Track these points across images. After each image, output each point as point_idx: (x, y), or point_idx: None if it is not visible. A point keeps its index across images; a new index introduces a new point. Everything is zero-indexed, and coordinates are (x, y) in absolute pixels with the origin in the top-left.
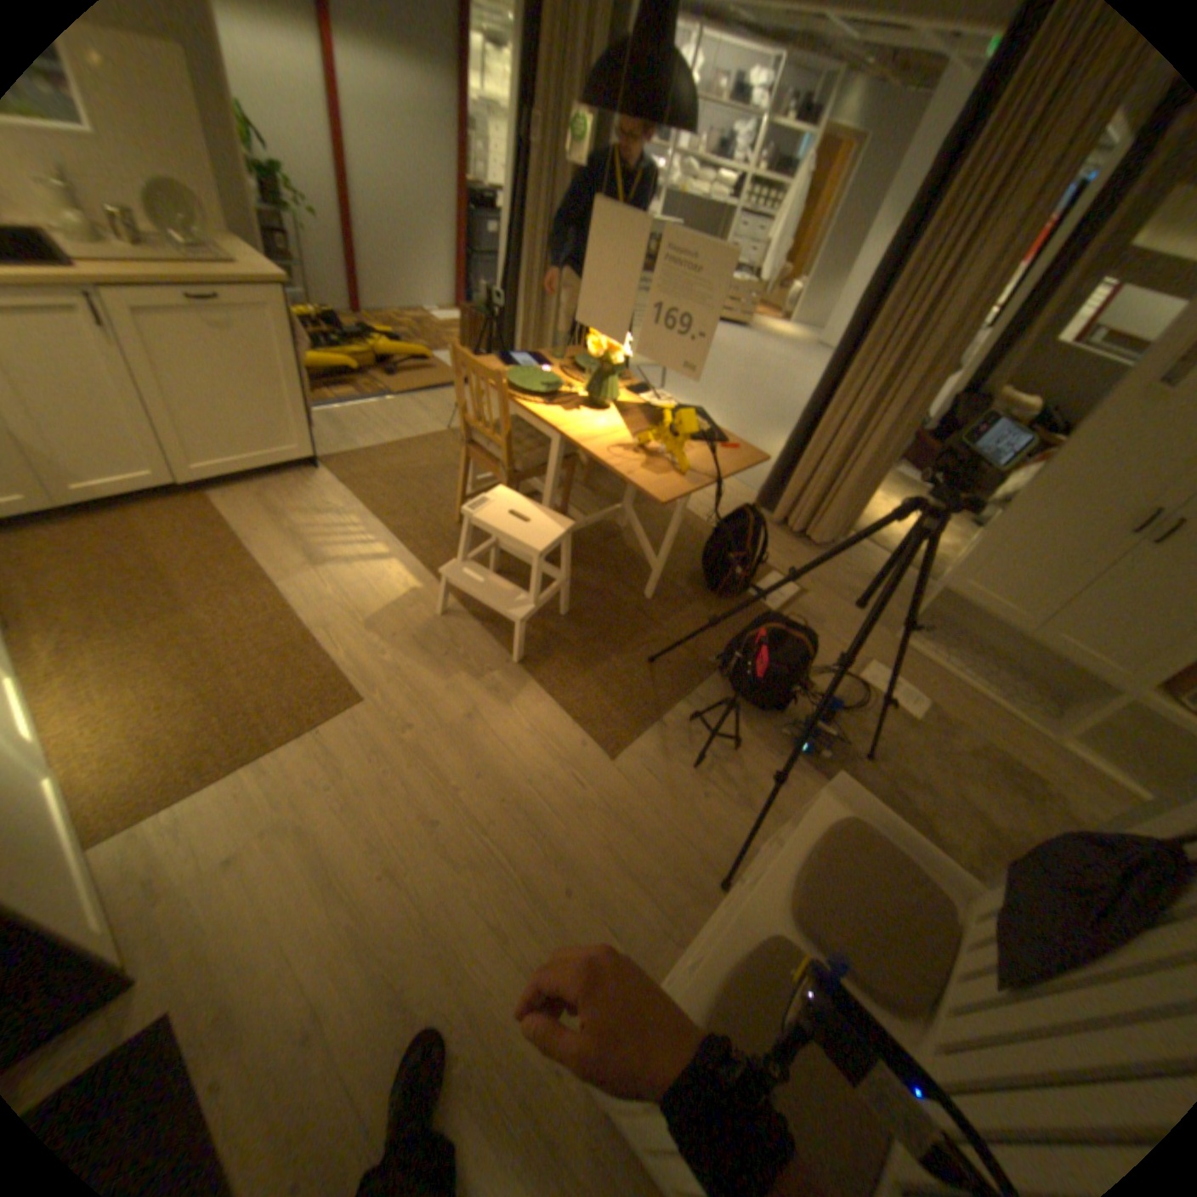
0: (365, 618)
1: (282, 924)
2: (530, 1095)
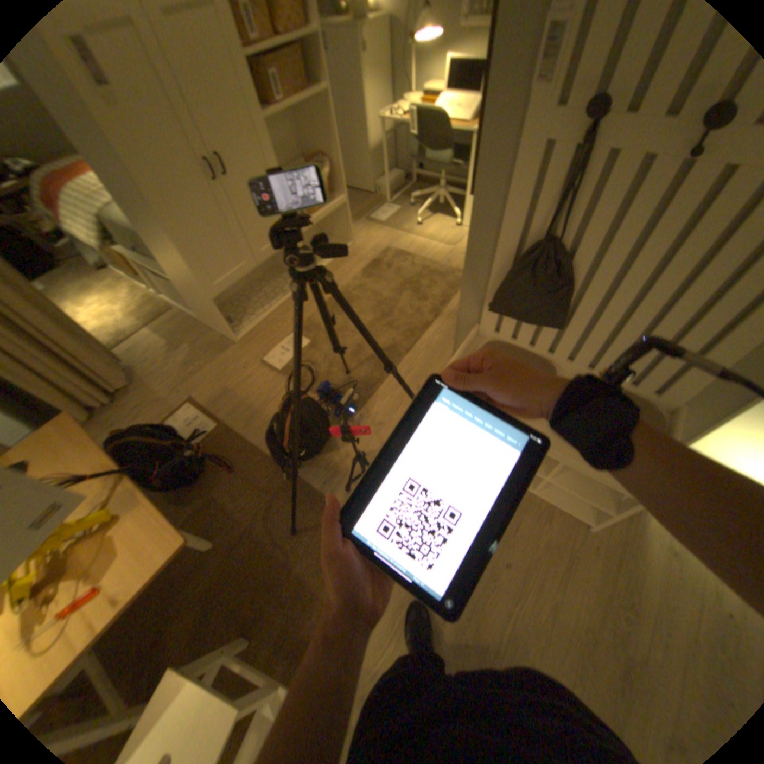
0: None
1: None
2: (613, 565)
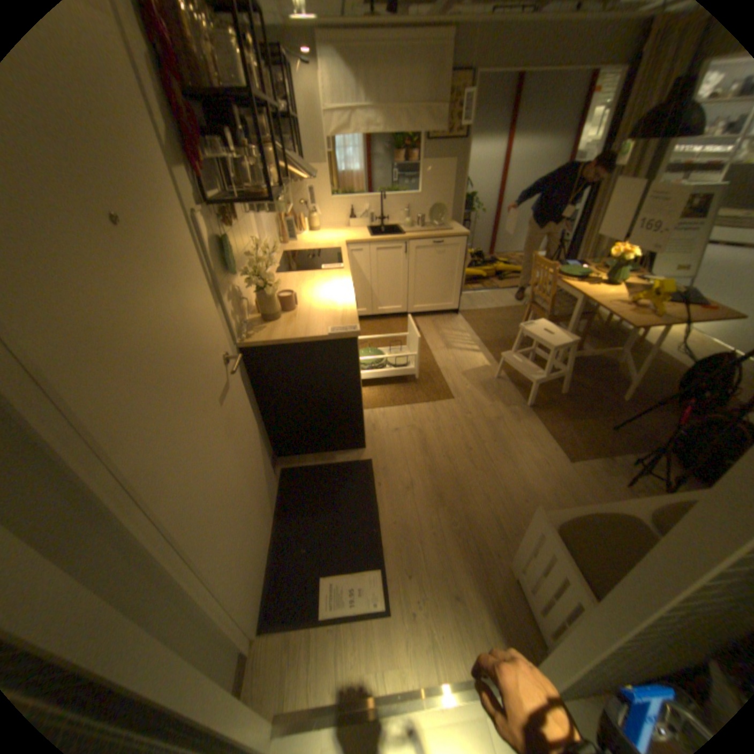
0: (462, 371)
1: (408, 454)
2: (485, 554)
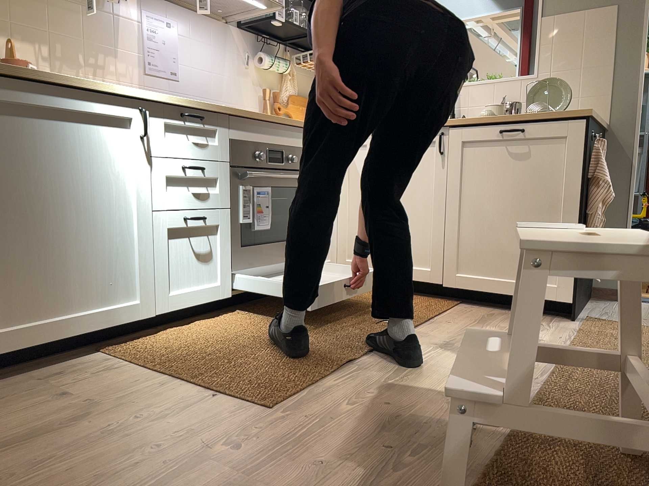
0: (394, 384)
1: None
2: None
